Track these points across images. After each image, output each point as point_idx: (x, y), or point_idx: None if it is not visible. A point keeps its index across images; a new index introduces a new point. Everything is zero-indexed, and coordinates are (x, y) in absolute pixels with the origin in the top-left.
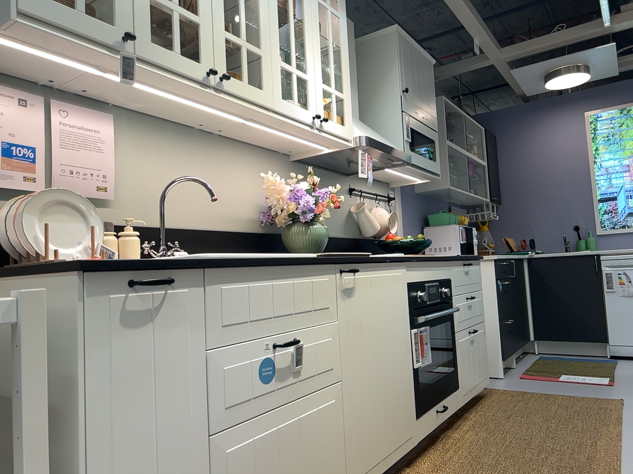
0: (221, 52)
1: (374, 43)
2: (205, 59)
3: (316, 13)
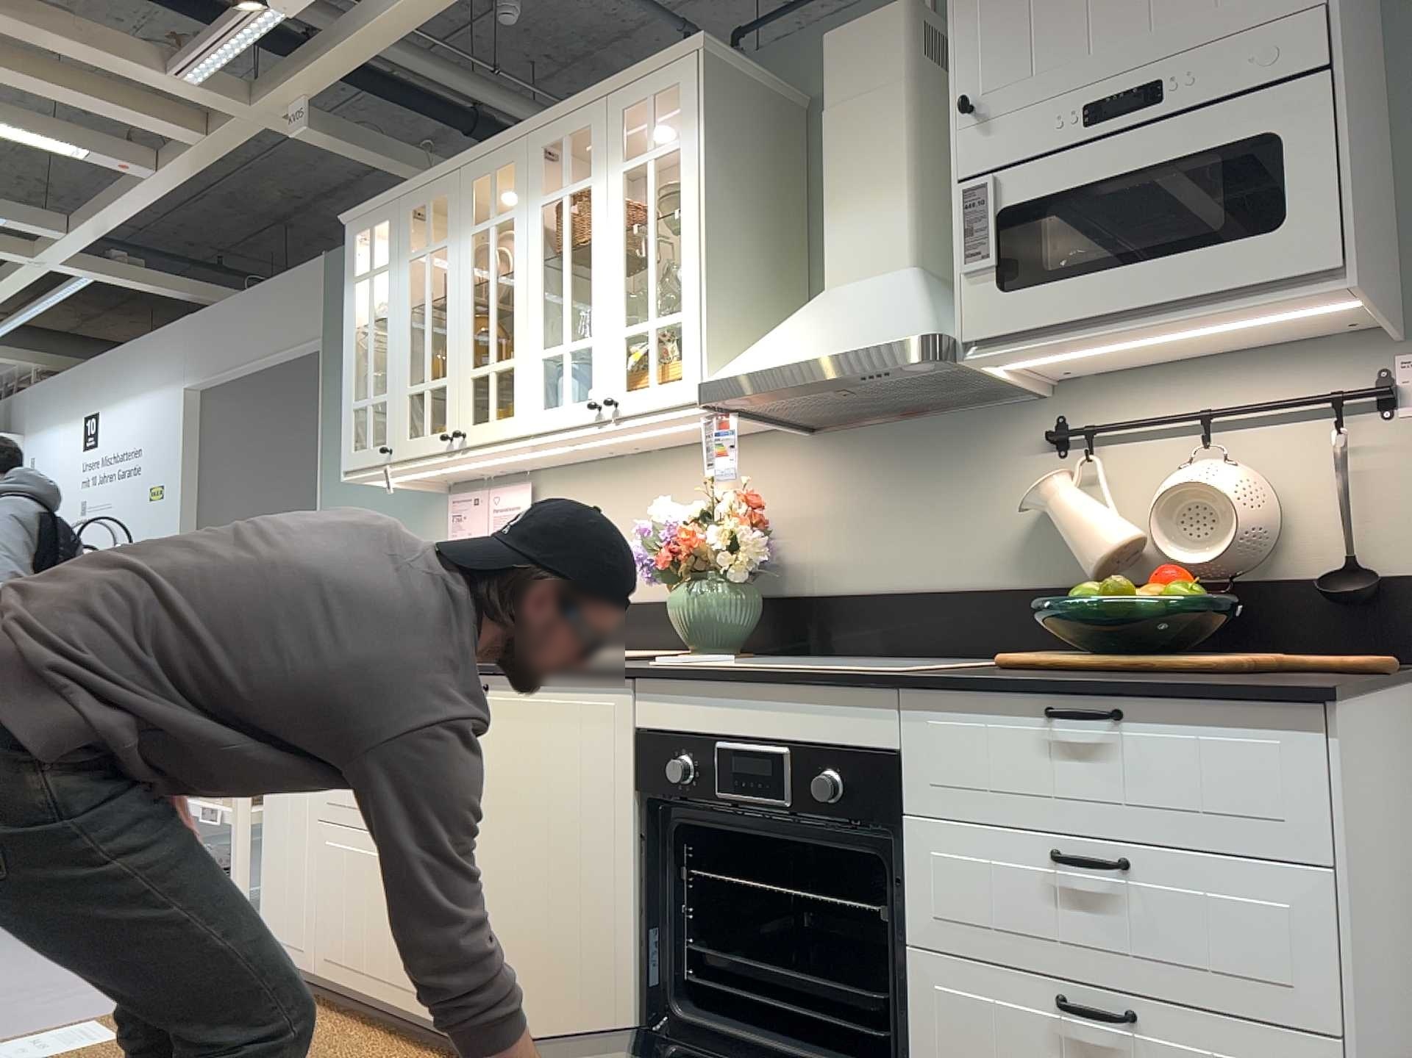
0: (464, 401)
1: None
2: (448, 423)
3: (615, 201)
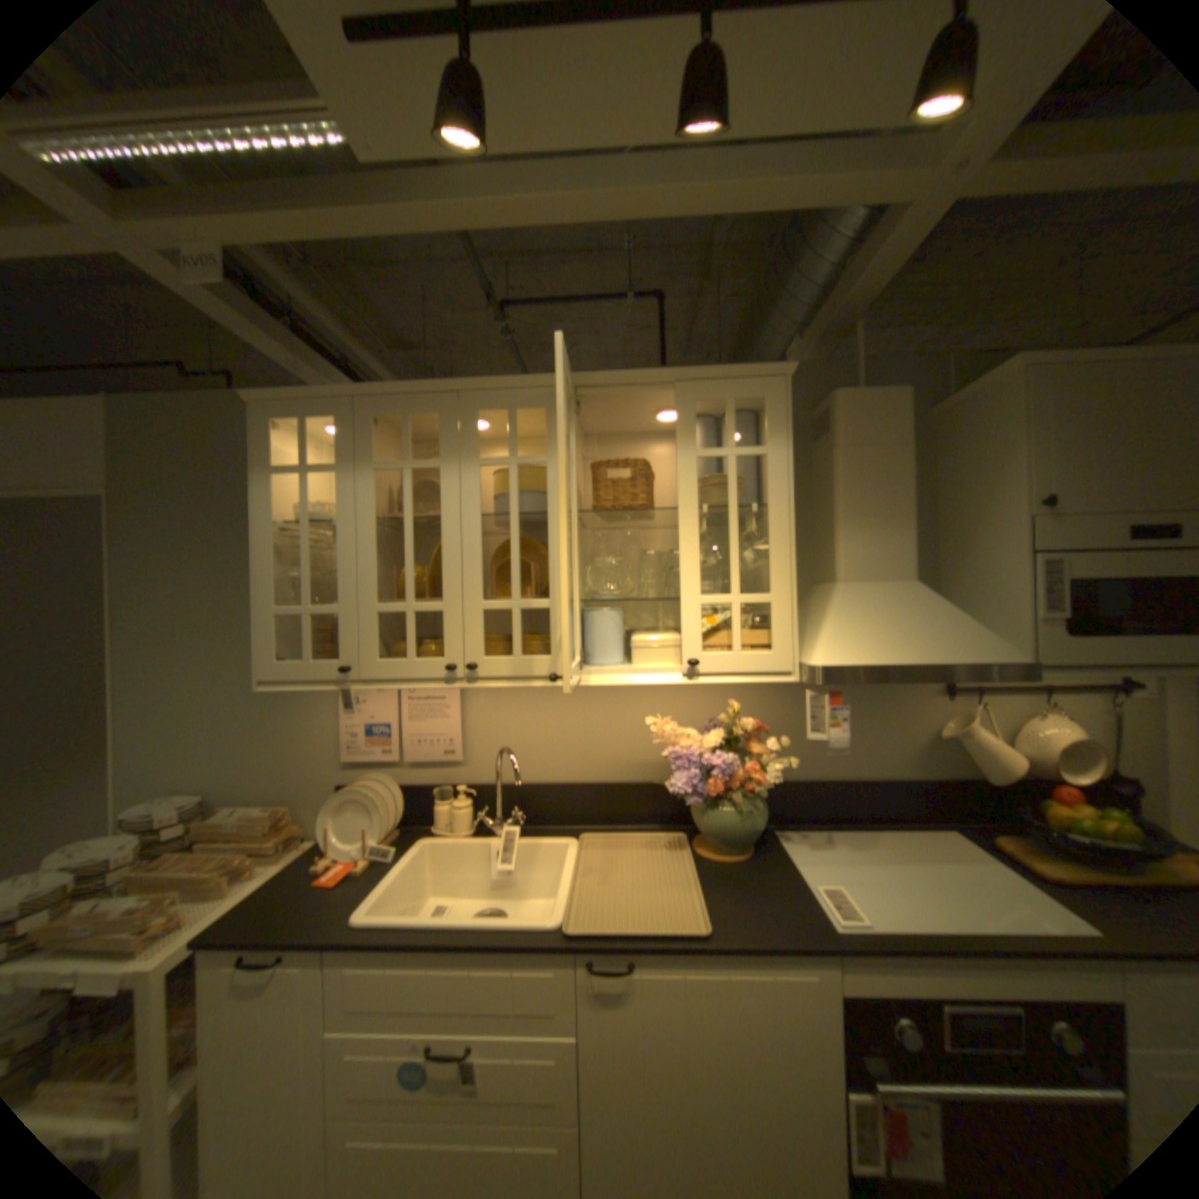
0: (475, 633)
1: (985, 398)
2: (450, 651)
3: (690, 481)
